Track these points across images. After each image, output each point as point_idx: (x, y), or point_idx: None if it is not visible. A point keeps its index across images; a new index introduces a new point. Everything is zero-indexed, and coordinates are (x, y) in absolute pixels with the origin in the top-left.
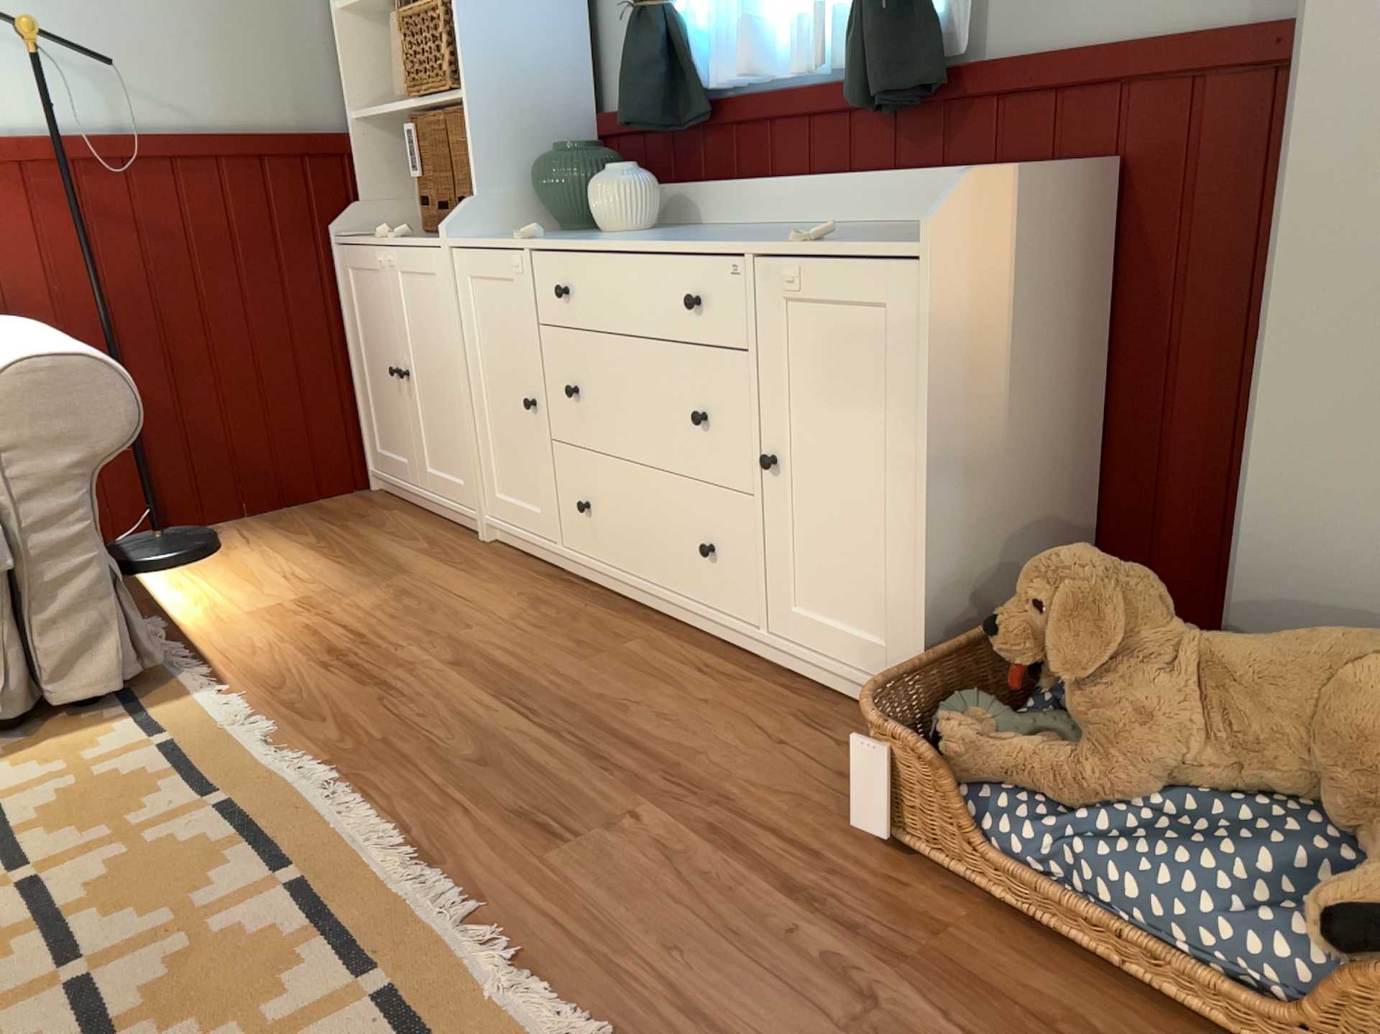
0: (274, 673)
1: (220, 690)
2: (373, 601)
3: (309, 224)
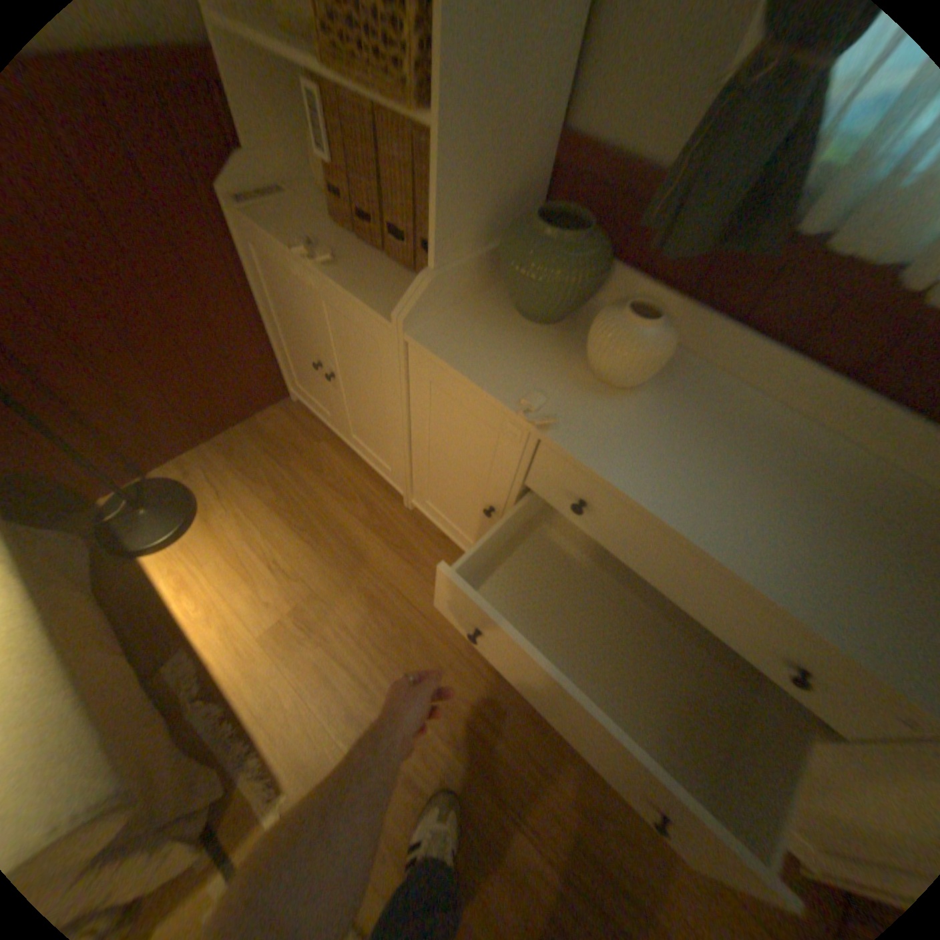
0: (315, 765)
1: (280, 806)
2: (355, 617)
3: (187, 178)
